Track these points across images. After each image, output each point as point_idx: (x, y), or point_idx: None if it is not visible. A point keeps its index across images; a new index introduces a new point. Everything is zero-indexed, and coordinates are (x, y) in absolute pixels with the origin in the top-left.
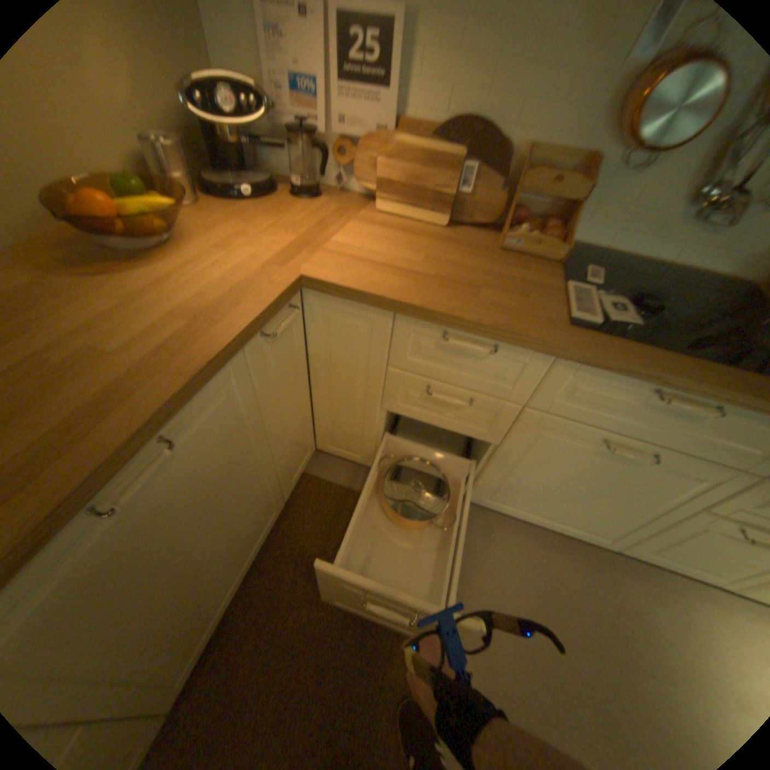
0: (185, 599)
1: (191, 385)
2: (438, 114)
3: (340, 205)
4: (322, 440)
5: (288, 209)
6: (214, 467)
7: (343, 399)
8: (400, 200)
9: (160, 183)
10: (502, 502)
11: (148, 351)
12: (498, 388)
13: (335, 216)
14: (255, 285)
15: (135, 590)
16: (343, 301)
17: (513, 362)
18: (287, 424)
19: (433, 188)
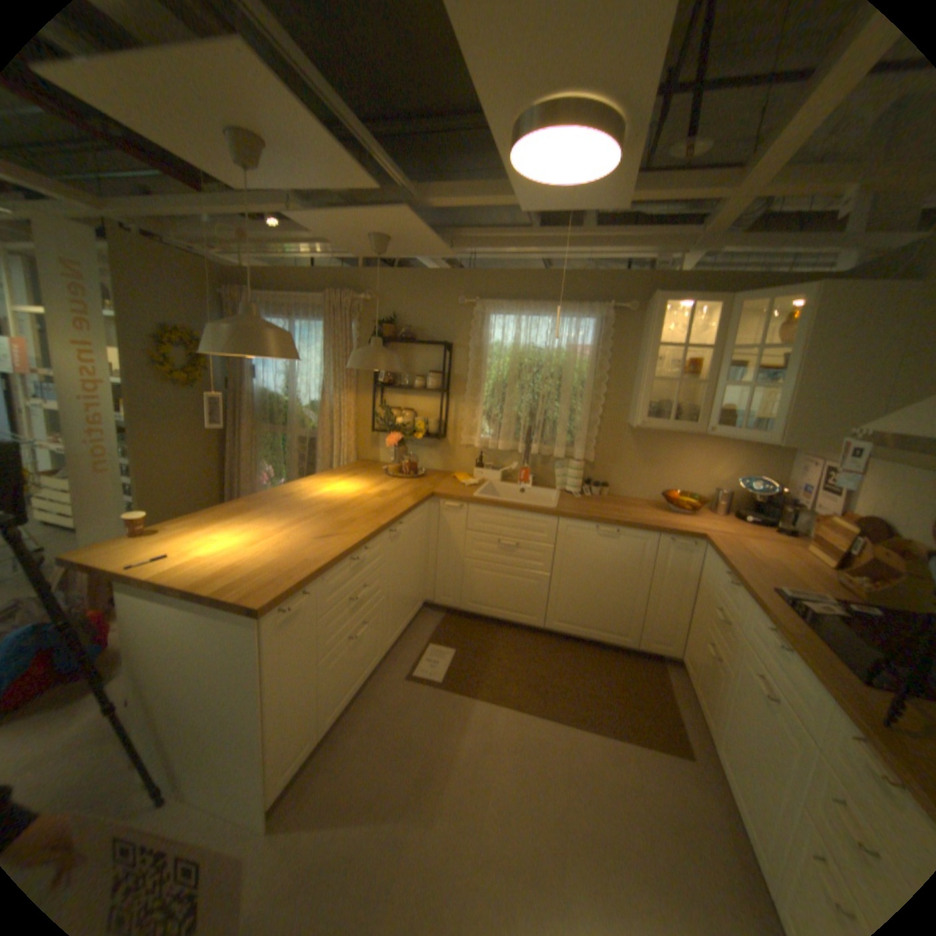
0: (582, 592)
1: (634, 526)
2: (867, 517)
3: (791, 543)
4: (686, 653)
5: (756, 532)
6: (623, 562)
7: (700, 617)
8: (820, 550)
9: (712, 505)
10: (728, 760)
11: (637, 519)
12: (738, 619)
13: (773, 541)
14: (685, 528)
15: (582, 562)
16: (713, 552)
17: (743, 600)
18: (665, 600)
19: (836, 548)
